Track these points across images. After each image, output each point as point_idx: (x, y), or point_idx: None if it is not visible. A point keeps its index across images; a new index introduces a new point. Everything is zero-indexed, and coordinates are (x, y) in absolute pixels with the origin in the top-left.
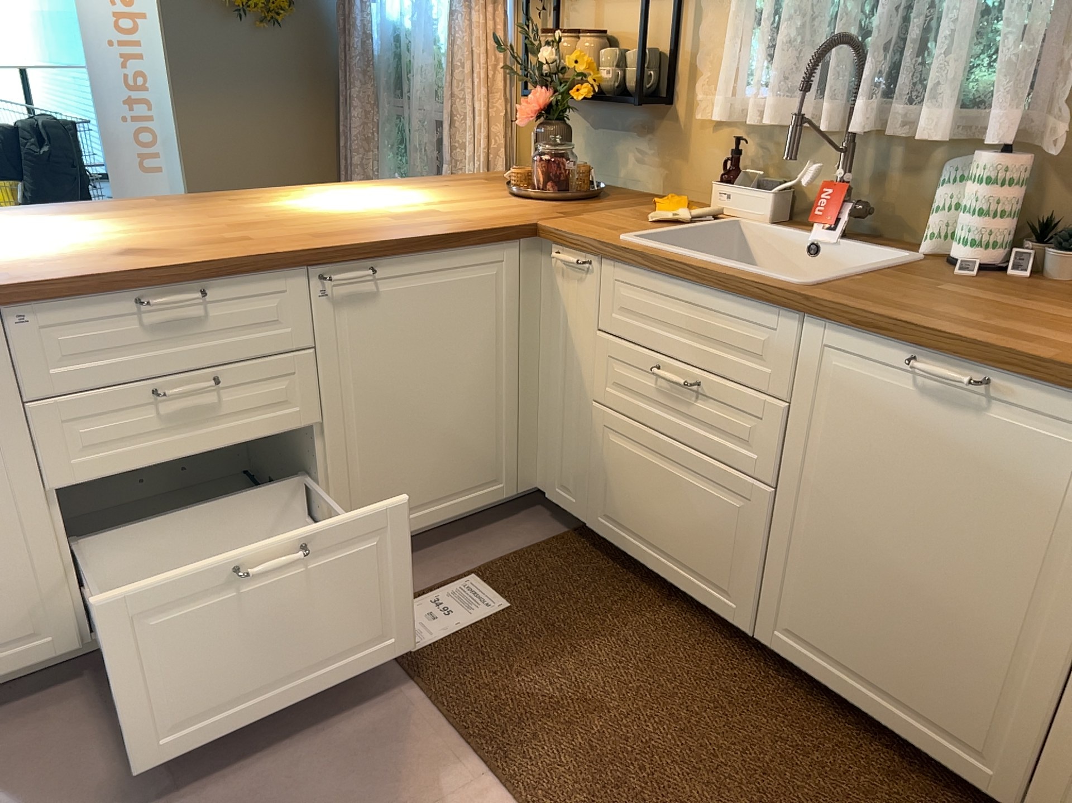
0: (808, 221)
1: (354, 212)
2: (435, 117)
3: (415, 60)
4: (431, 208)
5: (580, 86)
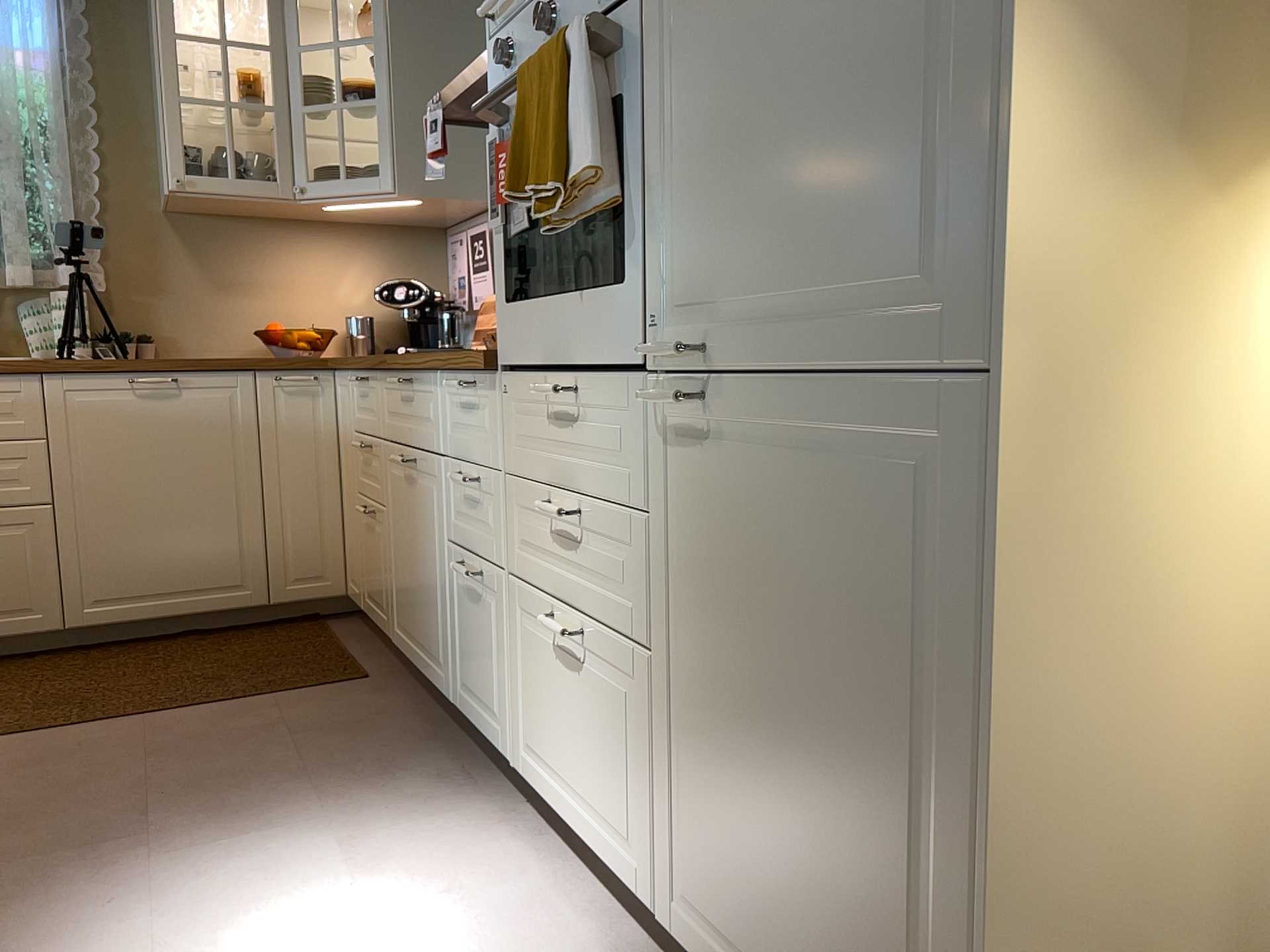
0: None
1: None
2: None
3: None
4: None
5: None
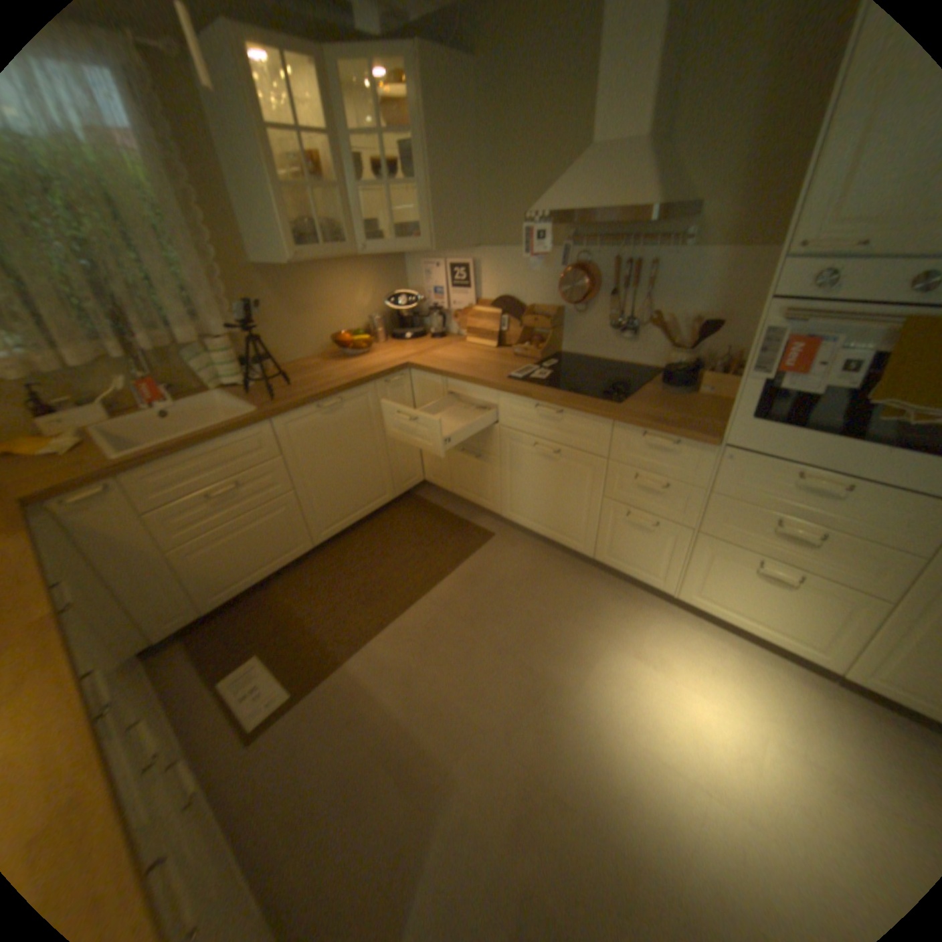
0: (115, 412)
1: None
2: None
3: None
4: None
5: None
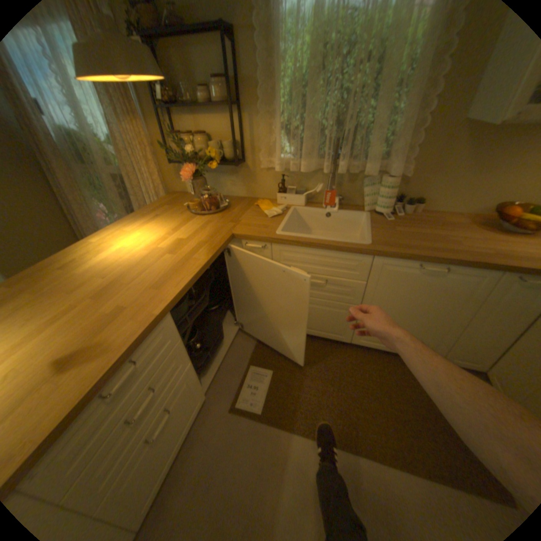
0: (313, 201)
1: (144, 255)
2: (110, 172)
3: (84, 145)
4: (176, 237)
5: (211, 161)
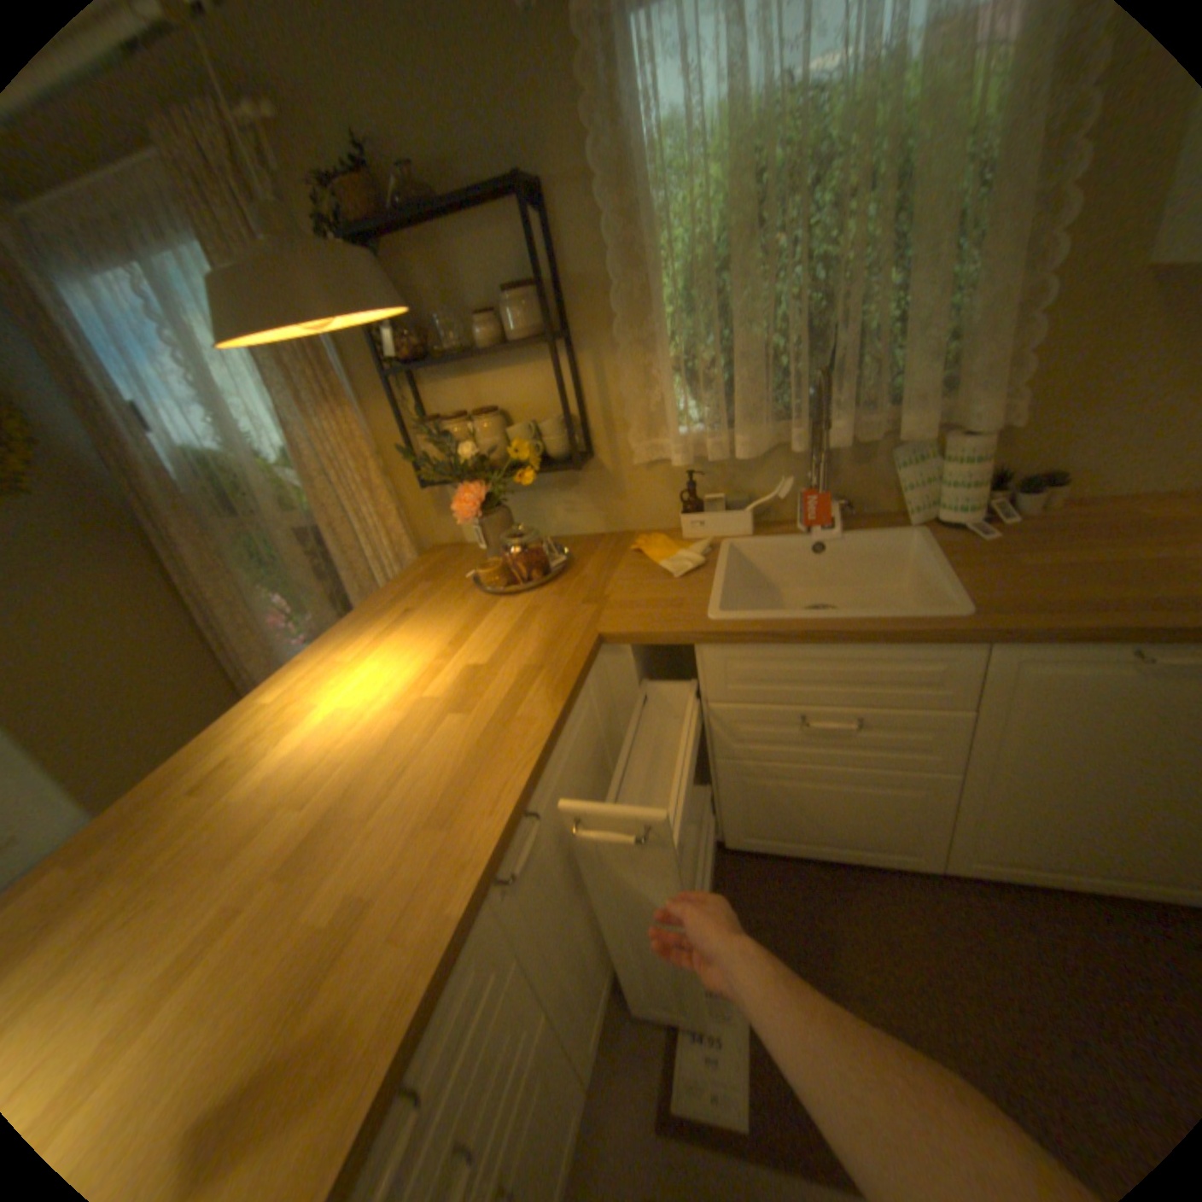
0: (771, 518)
1: (395, 723)
2: (294, 525)
3: (237, 475)
4: (463, 662)
5: (521, 468)
